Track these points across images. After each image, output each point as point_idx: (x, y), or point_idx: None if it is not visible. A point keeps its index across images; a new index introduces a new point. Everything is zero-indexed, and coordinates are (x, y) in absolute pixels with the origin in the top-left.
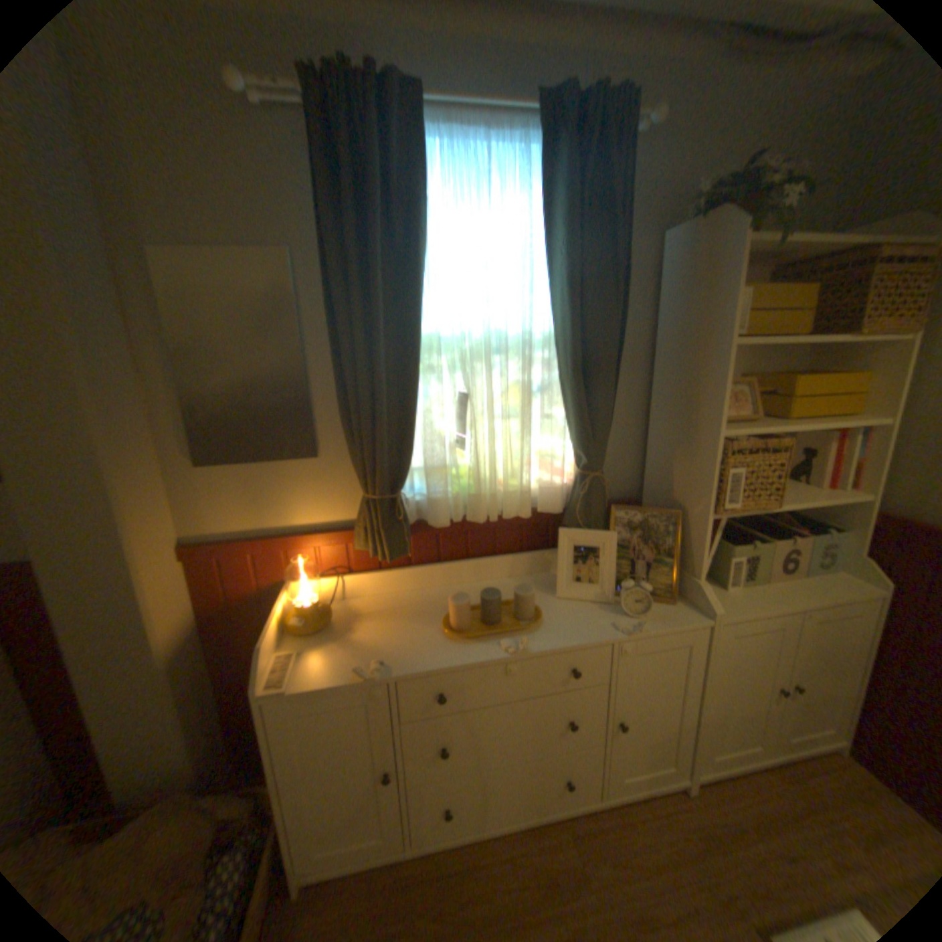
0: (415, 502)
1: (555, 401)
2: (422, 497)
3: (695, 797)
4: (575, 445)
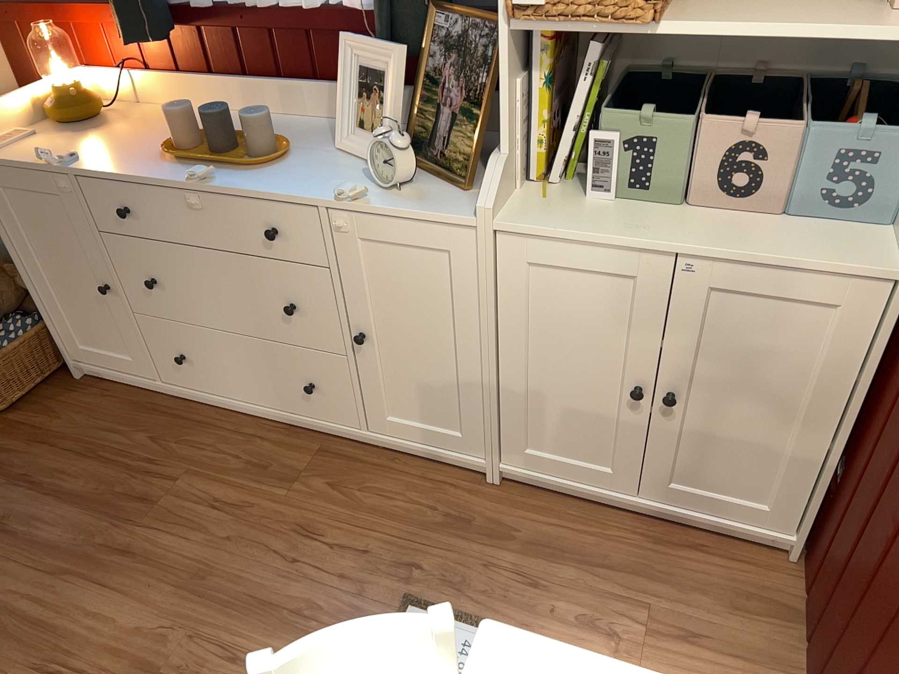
0: None
1: None
2: None
3: (496, 482)
4: None
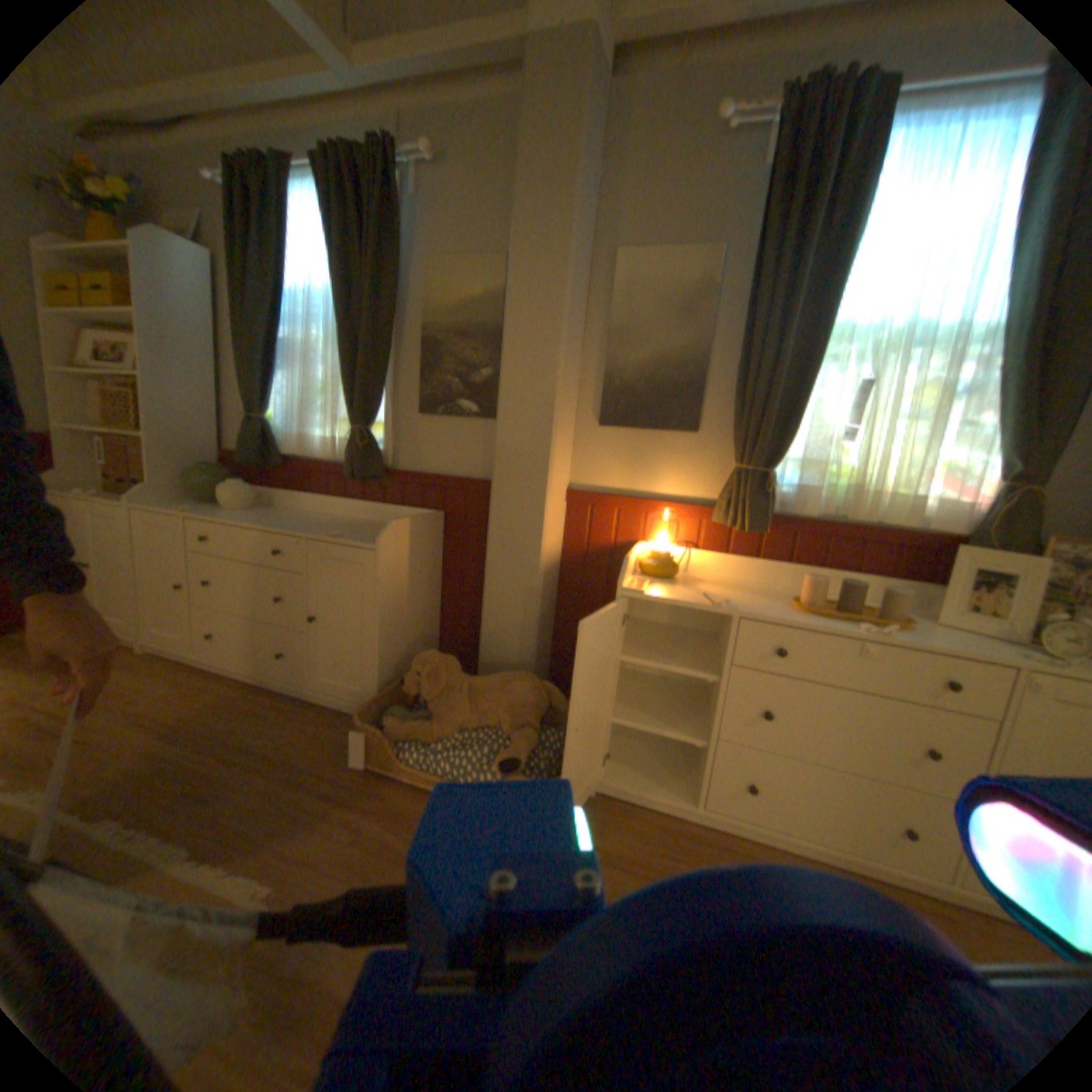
0: (784, 488)
1: (987, 403)
2: (791, 488)
3: None
4: (1007, 453)
